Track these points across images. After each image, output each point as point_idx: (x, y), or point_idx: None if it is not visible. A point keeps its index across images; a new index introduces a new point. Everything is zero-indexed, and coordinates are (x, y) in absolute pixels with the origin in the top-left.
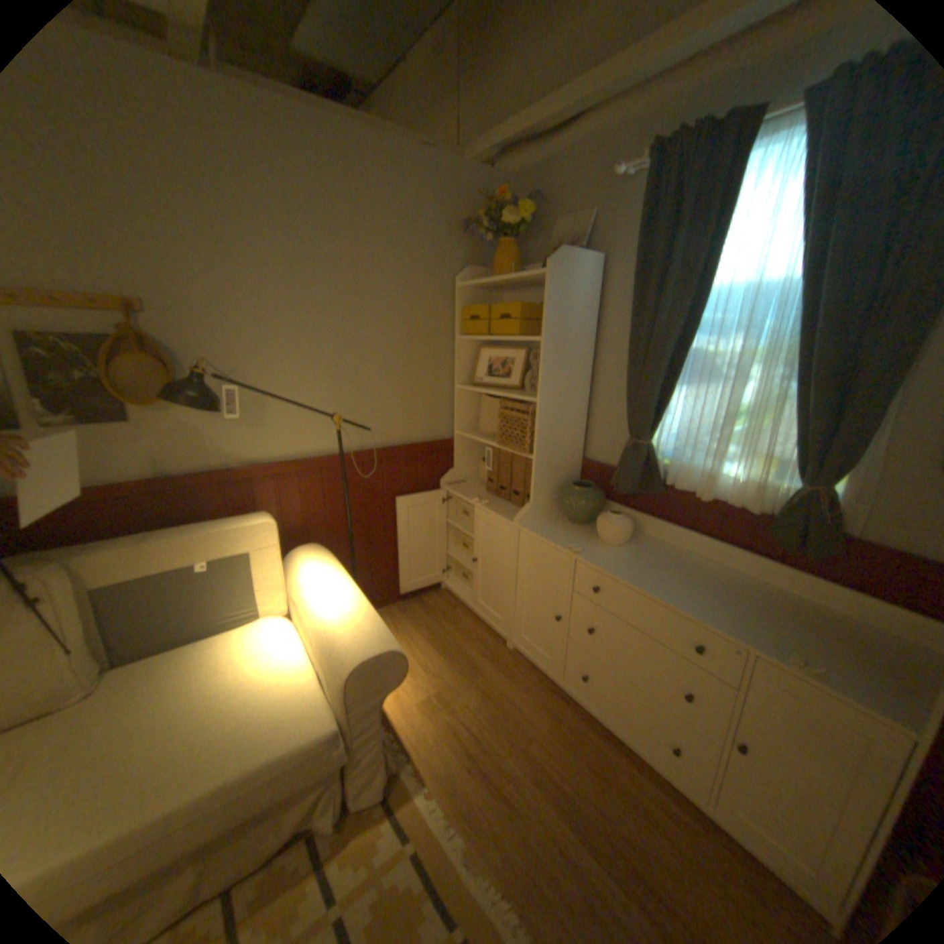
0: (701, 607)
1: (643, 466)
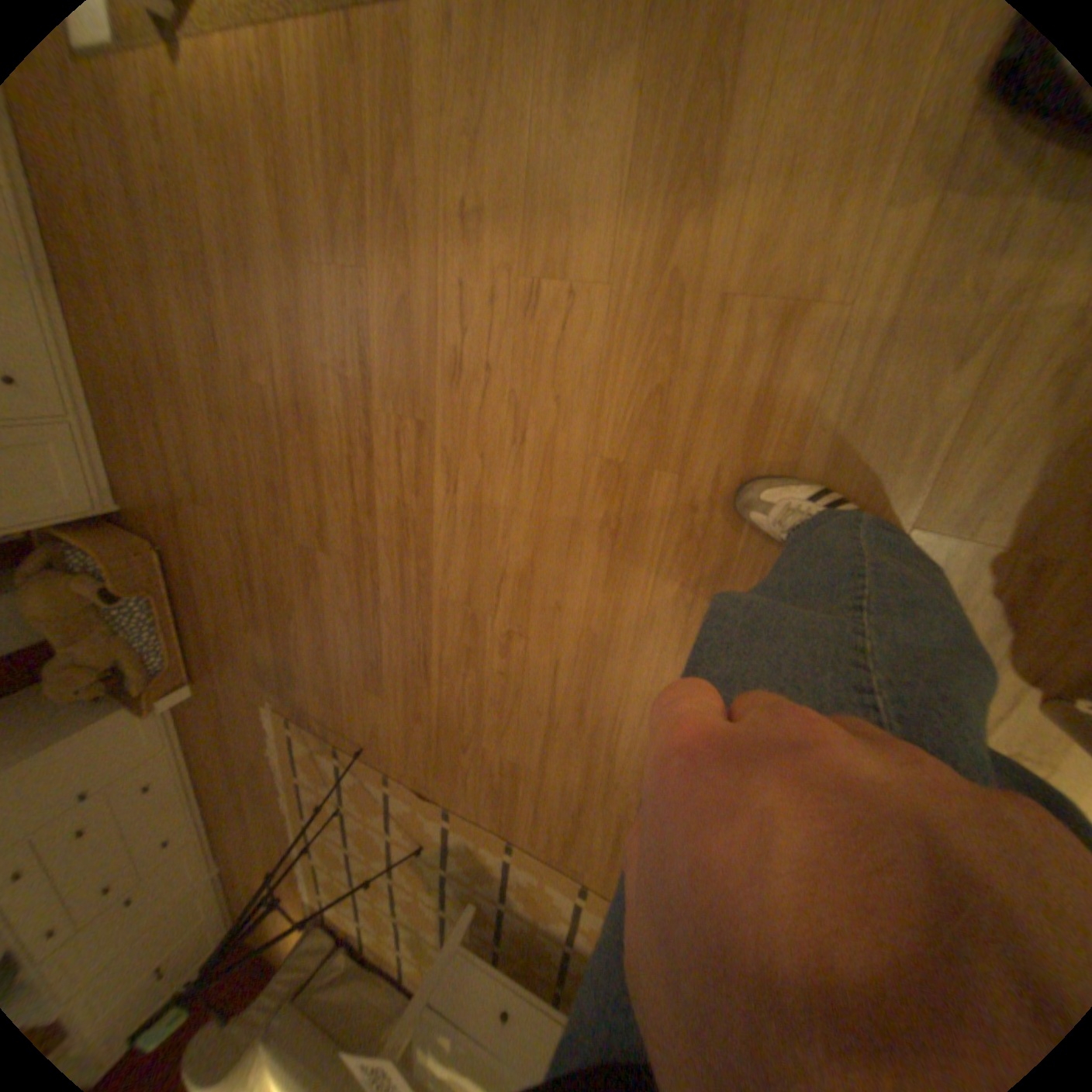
0: None
1: None
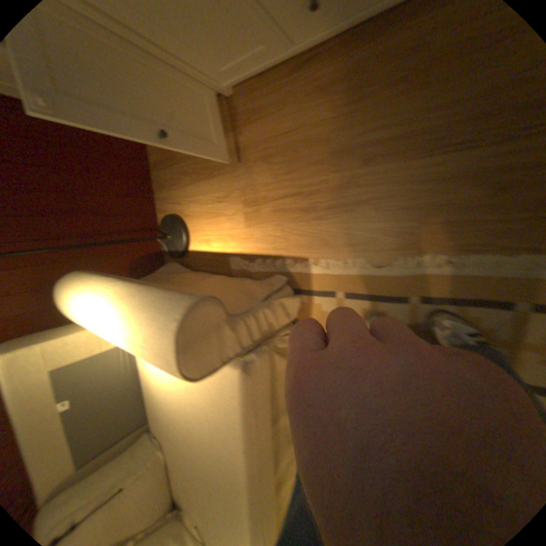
0: None
1: None
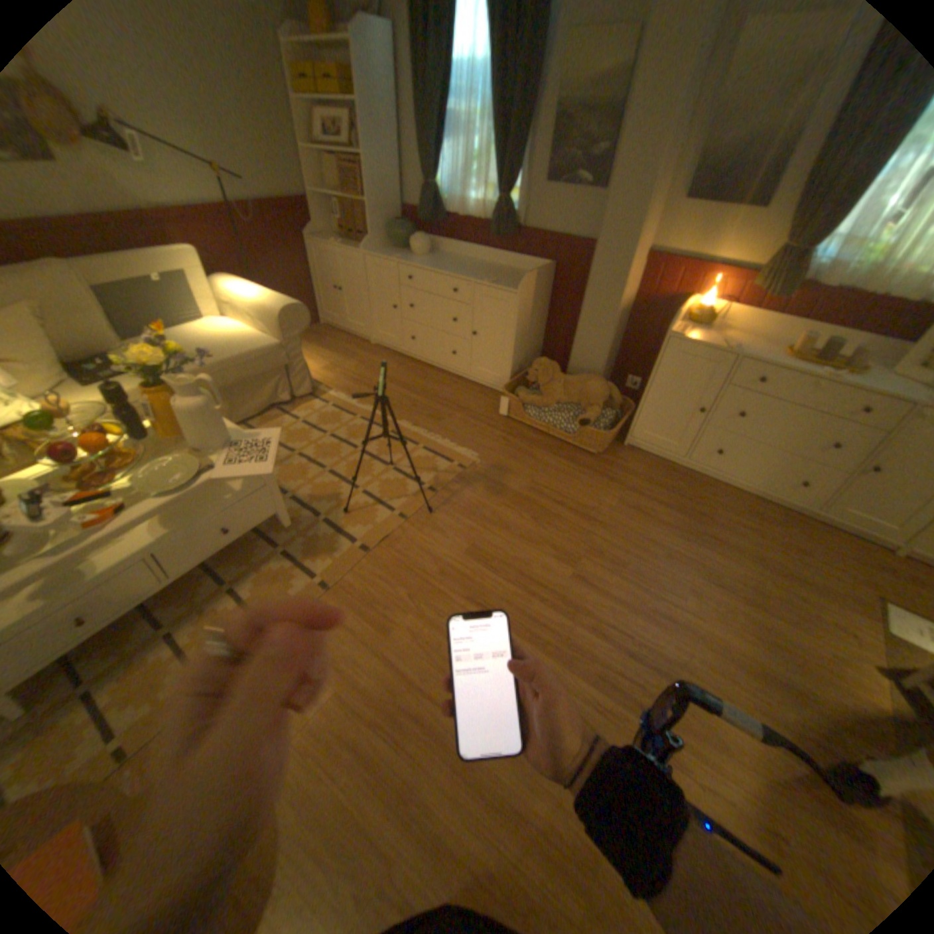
0: (456, 272)
1: (430, 200)
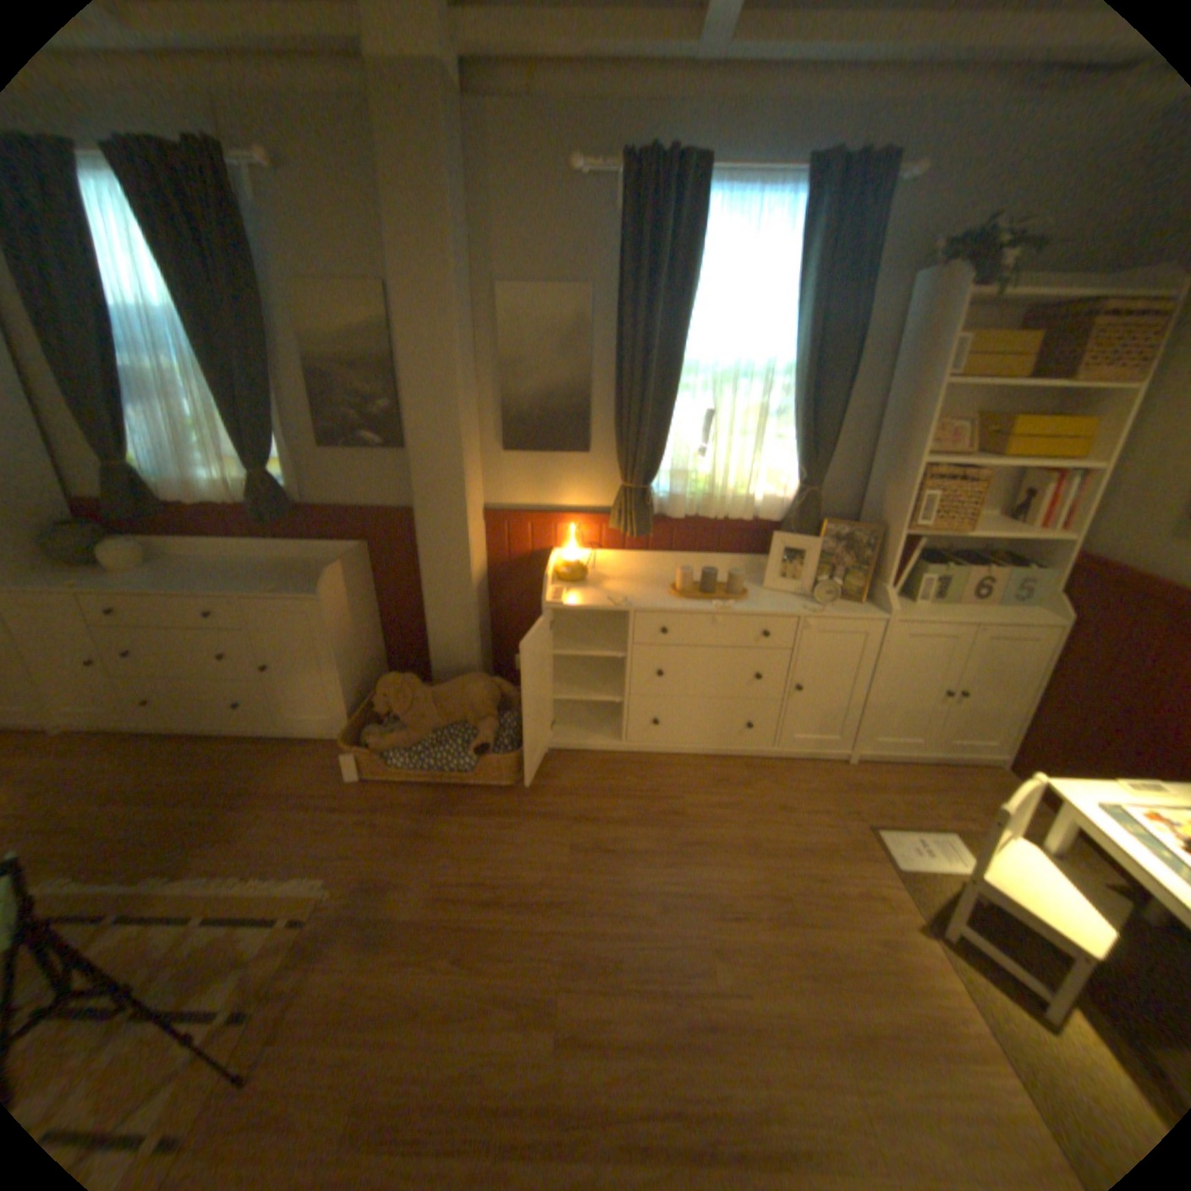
0: (200, 586)
1: (122, 487)
